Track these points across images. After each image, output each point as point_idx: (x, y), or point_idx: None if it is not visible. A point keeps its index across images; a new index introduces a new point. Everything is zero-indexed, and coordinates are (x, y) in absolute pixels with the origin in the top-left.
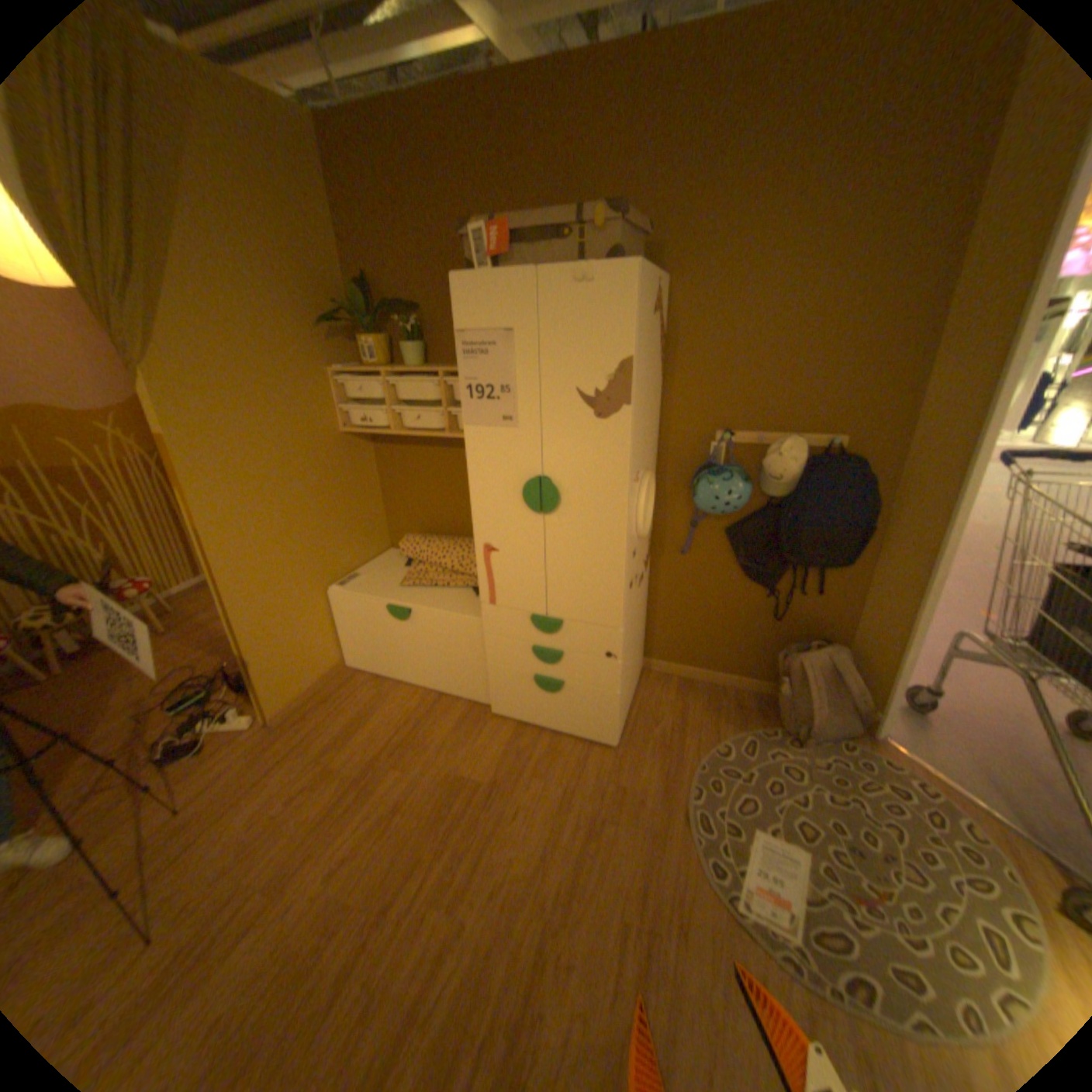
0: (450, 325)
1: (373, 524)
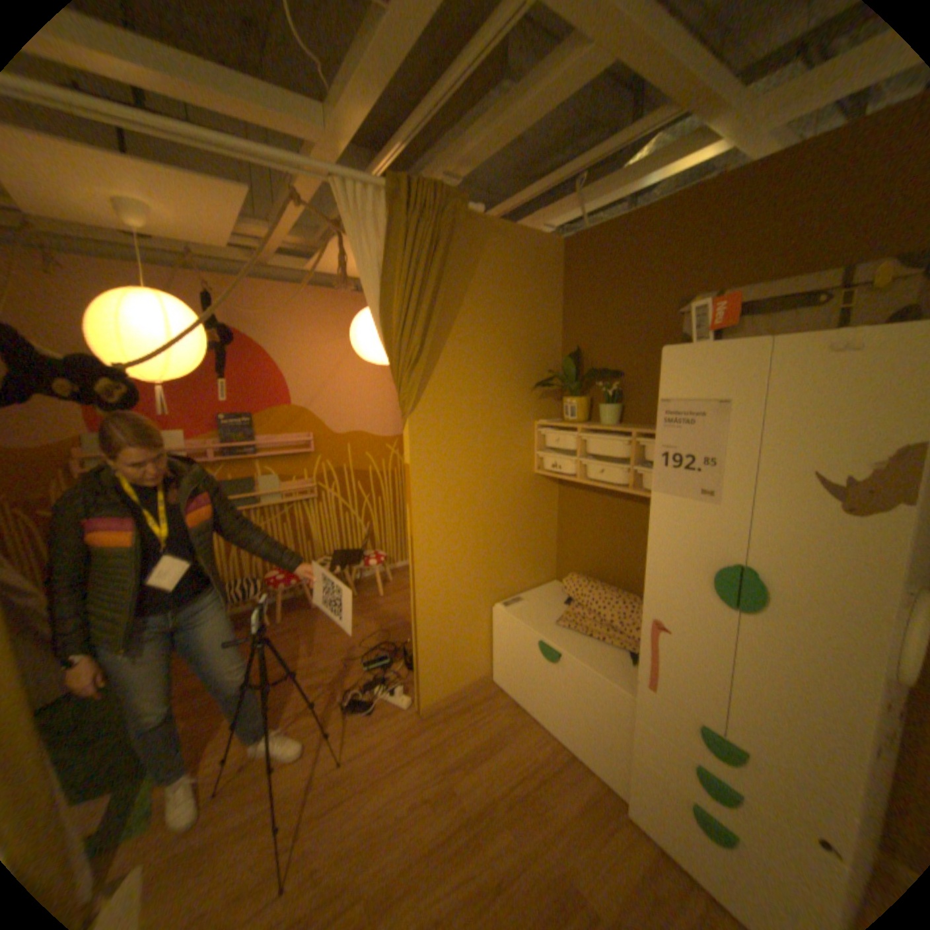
0: (652, 388)
1: (545, 554)
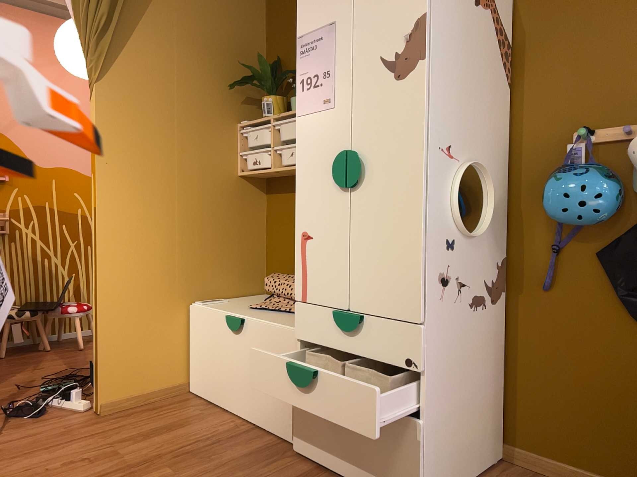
0: None
1: (251, 263)
